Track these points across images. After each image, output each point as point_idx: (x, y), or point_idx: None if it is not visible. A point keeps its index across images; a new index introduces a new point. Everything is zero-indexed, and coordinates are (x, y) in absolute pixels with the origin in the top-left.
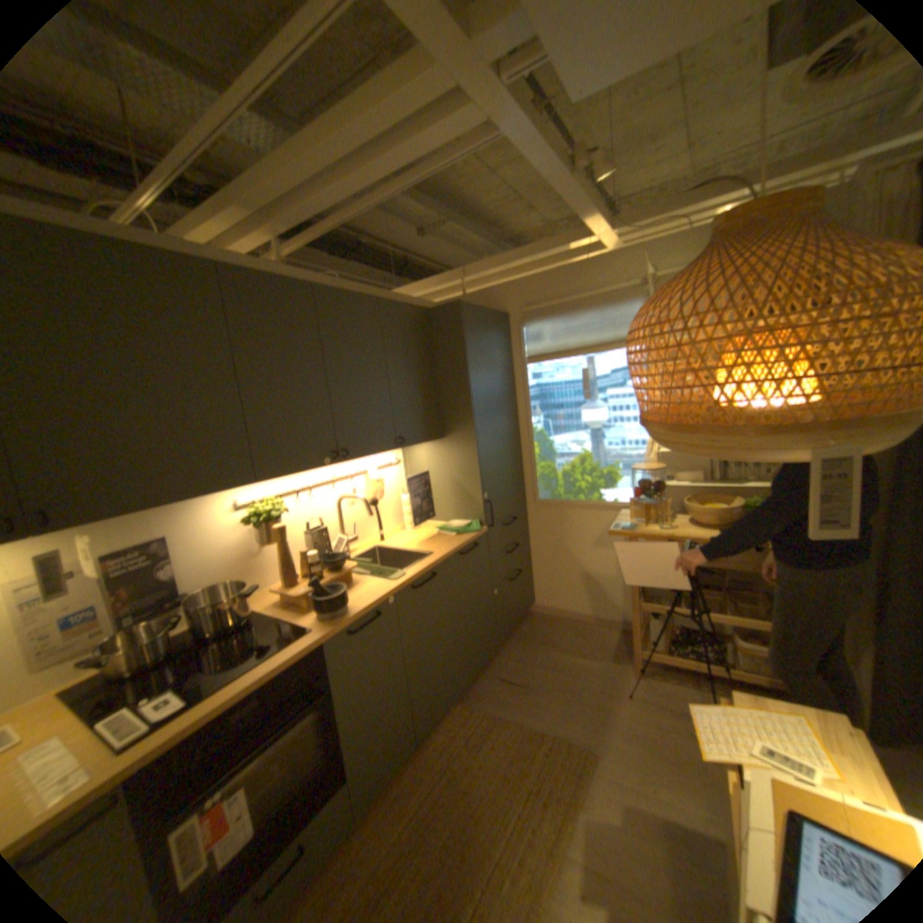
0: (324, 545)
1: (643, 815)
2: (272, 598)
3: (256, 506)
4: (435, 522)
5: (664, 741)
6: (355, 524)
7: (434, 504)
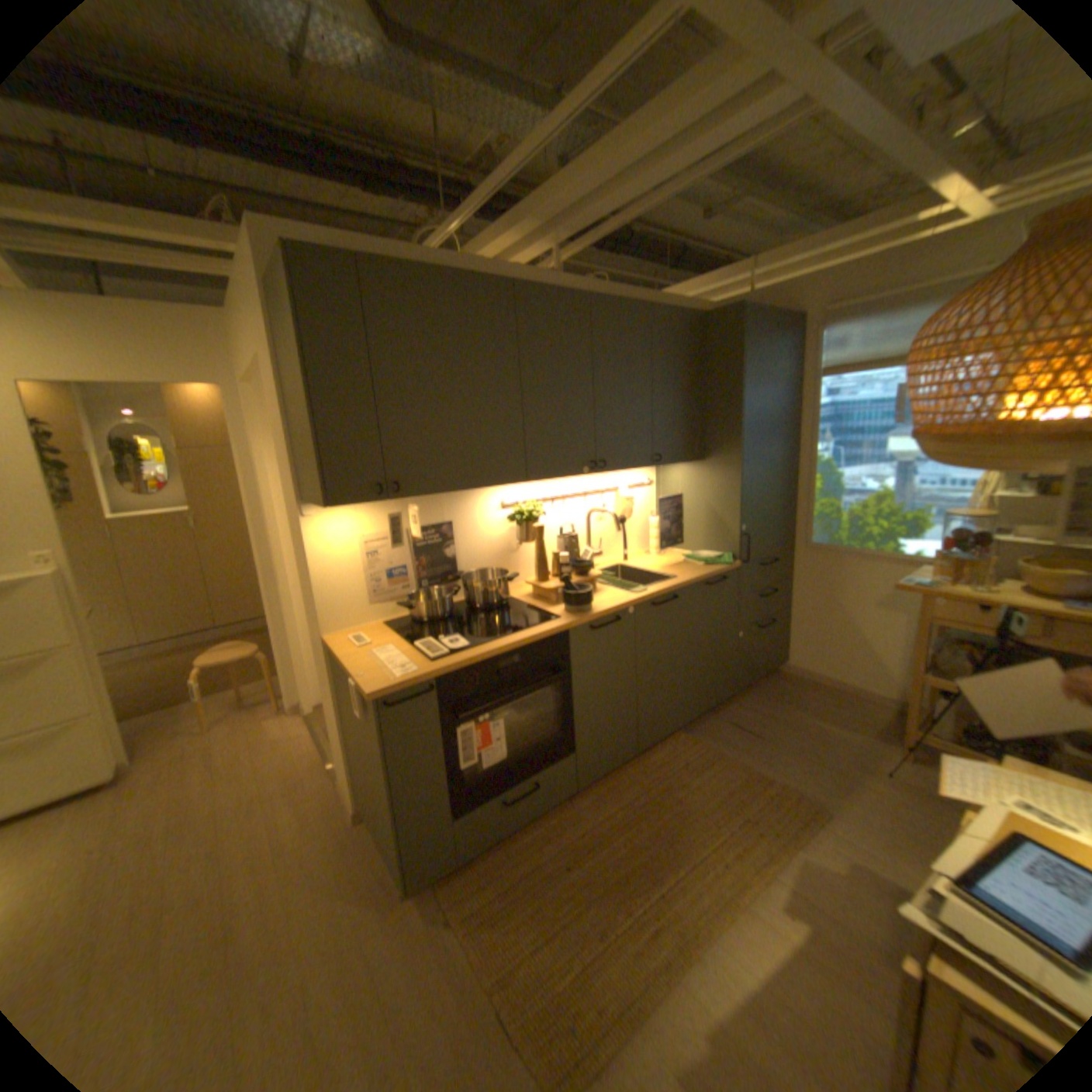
0: (573, 552)
1: (875, 876)
2: (525, 591)
3: (519, 507)
4: (682, 551)
5: (923, 826)
6: (601, 540)
7: (683, 532)
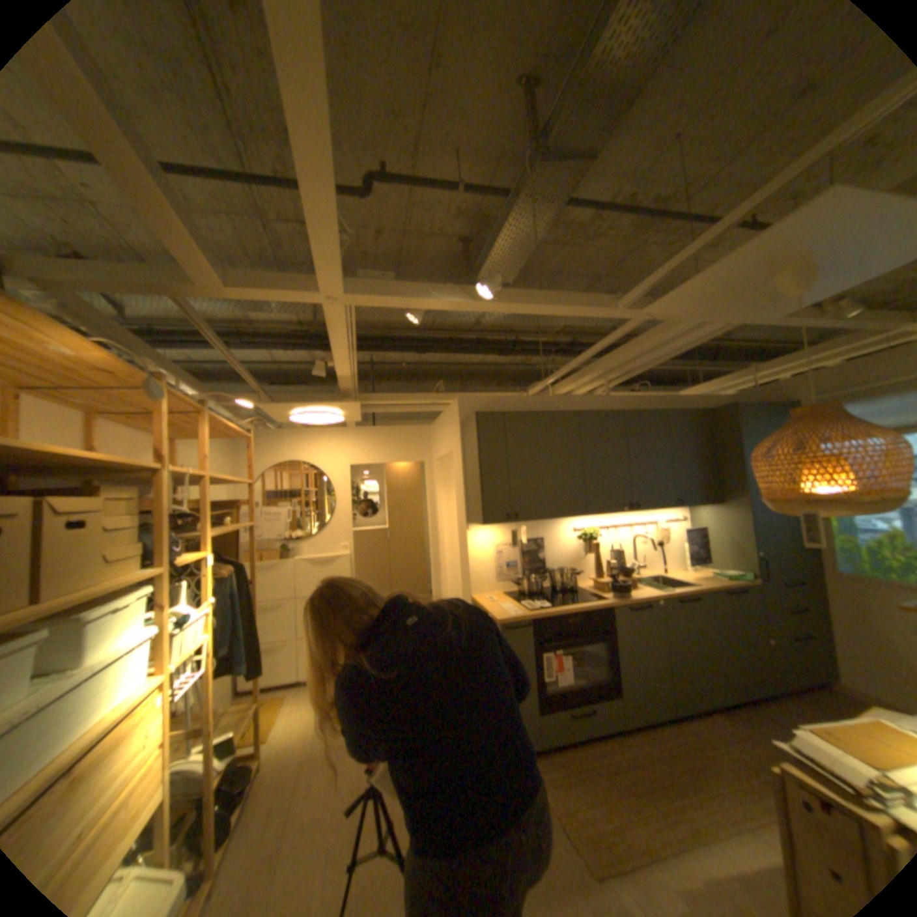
0: (621, 562)
1: None
2: (589, 586)
3: (585, 531)
4: (715, 571)
5: None
6: (645, 557)
7: (714, 556)
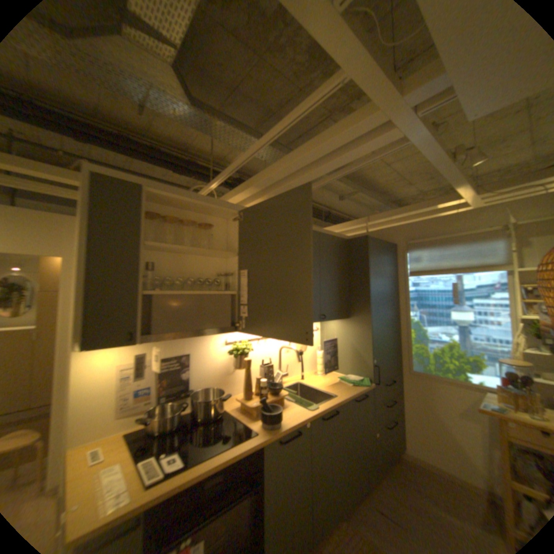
0: (269, 376)
1: None
2: (235, 405)
3: (236, 345)
4: (337, 373)
5: None
6: (287, 366)
7: (337, 361)
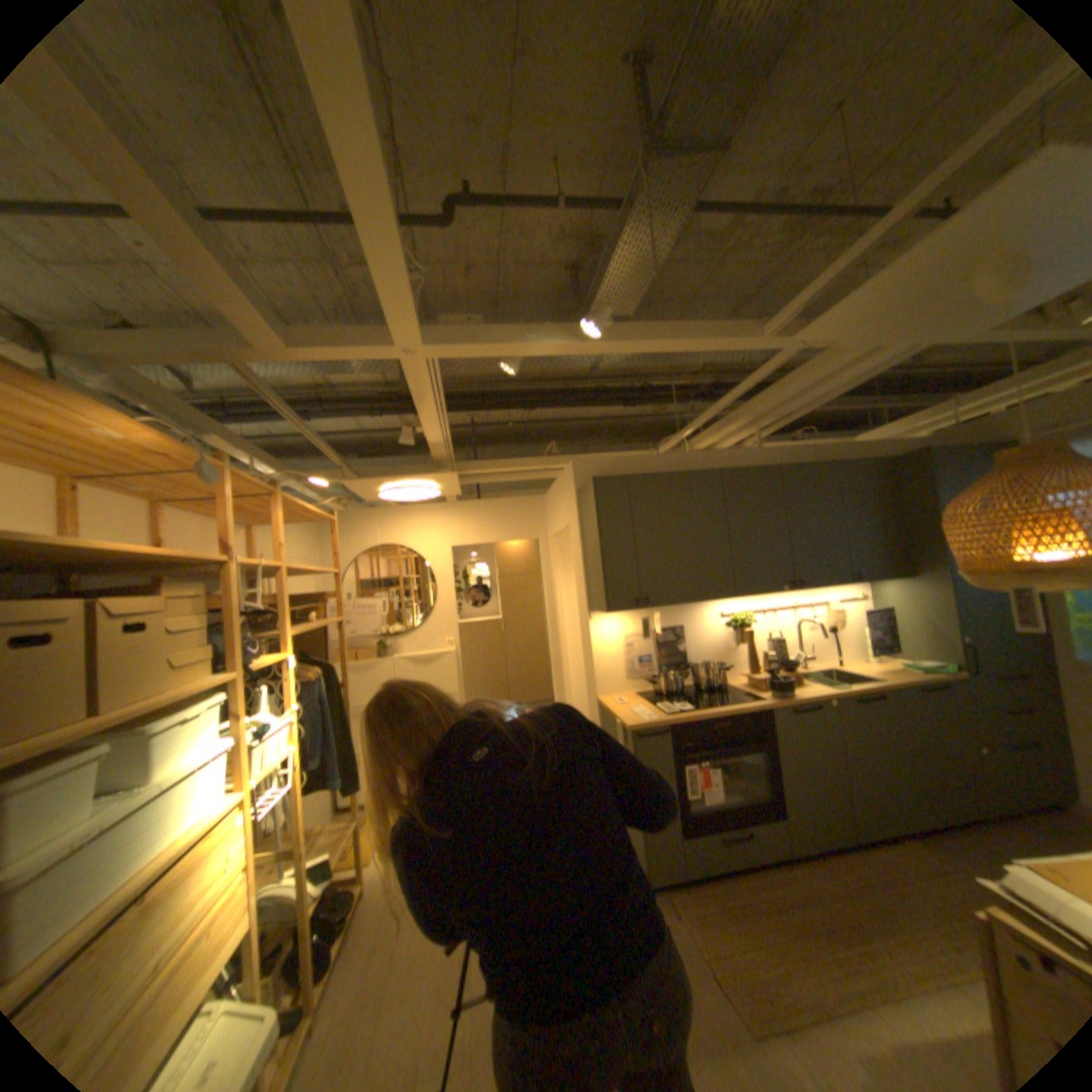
0: (782, 653)
1: None
2: (741, 683)
3: (734, 616)
4: (906, 662)
5: None
6: (813, 646)
7: (905, 643)
